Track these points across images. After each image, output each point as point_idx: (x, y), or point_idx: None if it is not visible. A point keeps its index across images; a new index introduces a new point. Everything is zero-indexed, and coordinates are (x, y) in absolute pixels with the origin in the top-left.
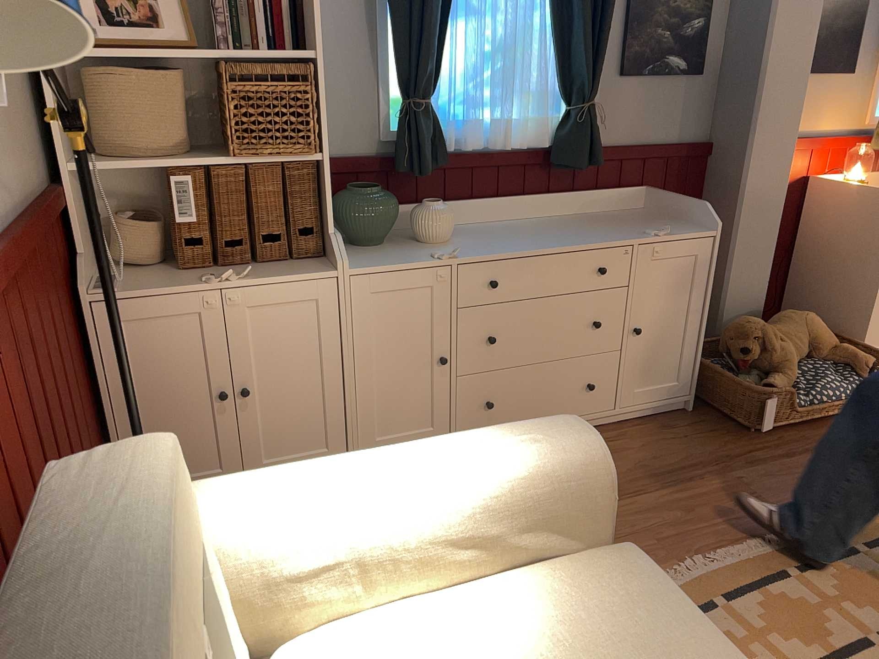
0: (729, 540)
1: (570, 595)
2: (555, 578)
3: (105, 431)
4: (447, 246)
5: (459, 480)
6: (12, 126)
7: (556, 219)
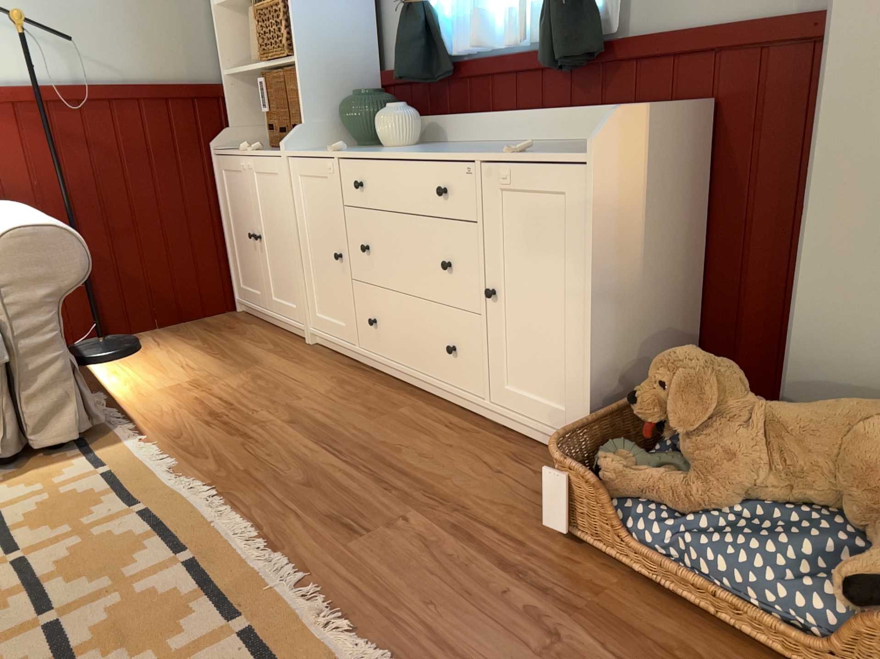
0: (253, 514)
1: None
2: None
3: (224, 241)
4: (379, 149)
5: None
6: (157, 43)
7: (546, 142)
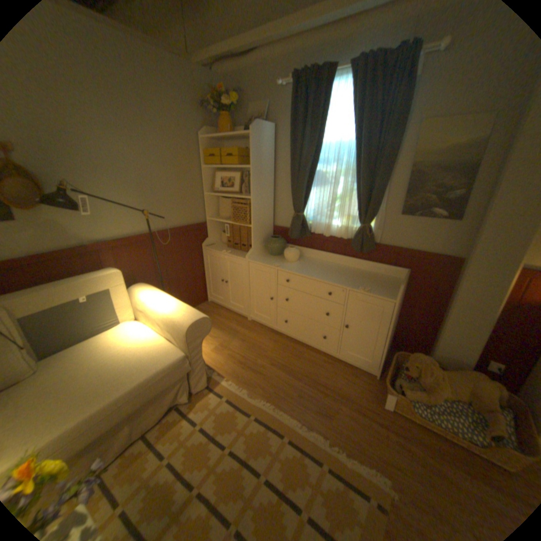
0: (292, 415)
1: (157, 349)
2: (164, 346)
3: (205, 277)
4: (288, 263)
5: (164, 311)
6: (185, 209)
7: (350, 269)
